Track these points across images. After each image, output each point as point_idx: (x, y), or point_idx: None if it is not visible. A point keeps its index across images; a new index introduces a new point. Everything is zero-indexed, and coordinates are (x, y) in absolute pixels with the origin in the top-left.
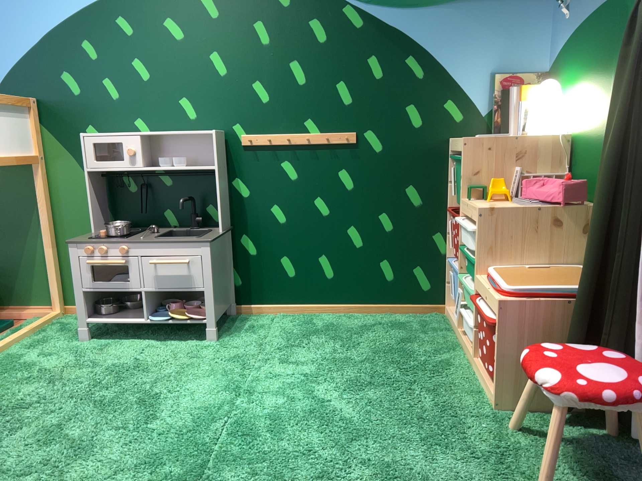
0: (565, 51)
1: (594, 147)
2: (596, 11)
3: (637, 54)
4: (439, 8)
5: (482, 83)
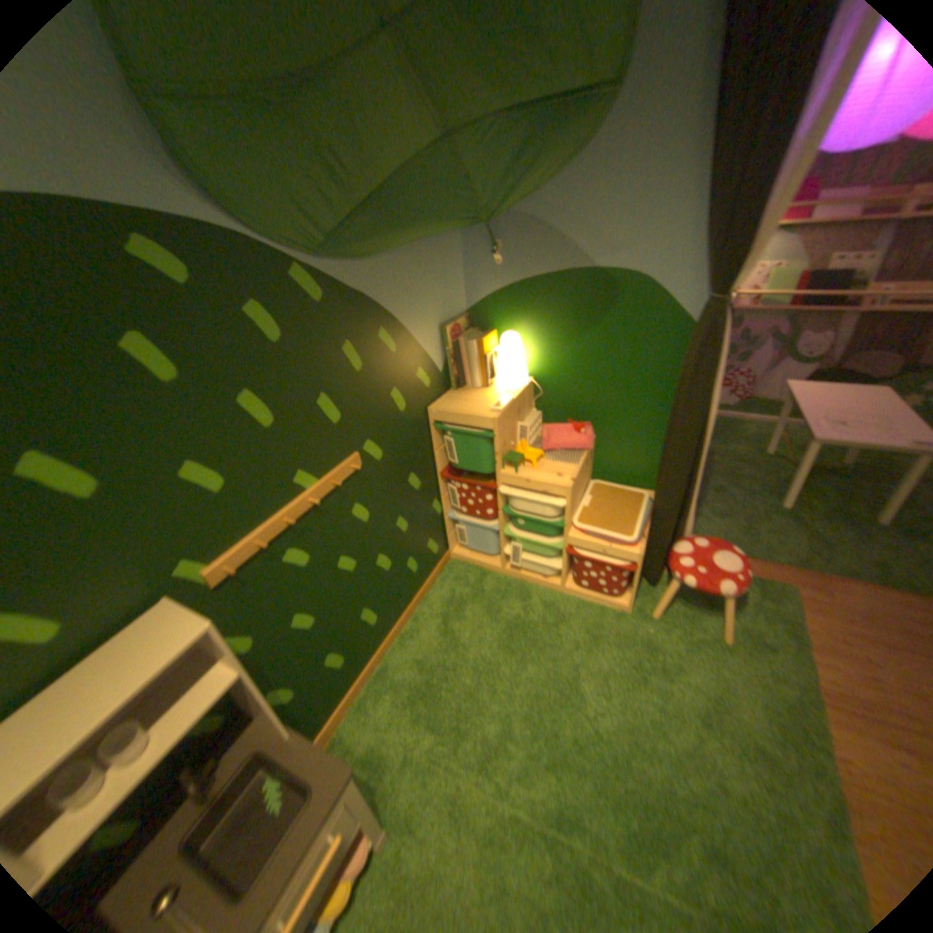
0: (503, 298)
1: (570, 390)
2: (559, 272)
3: (713, 356)
4: (393, 254)
5: (436, 338)
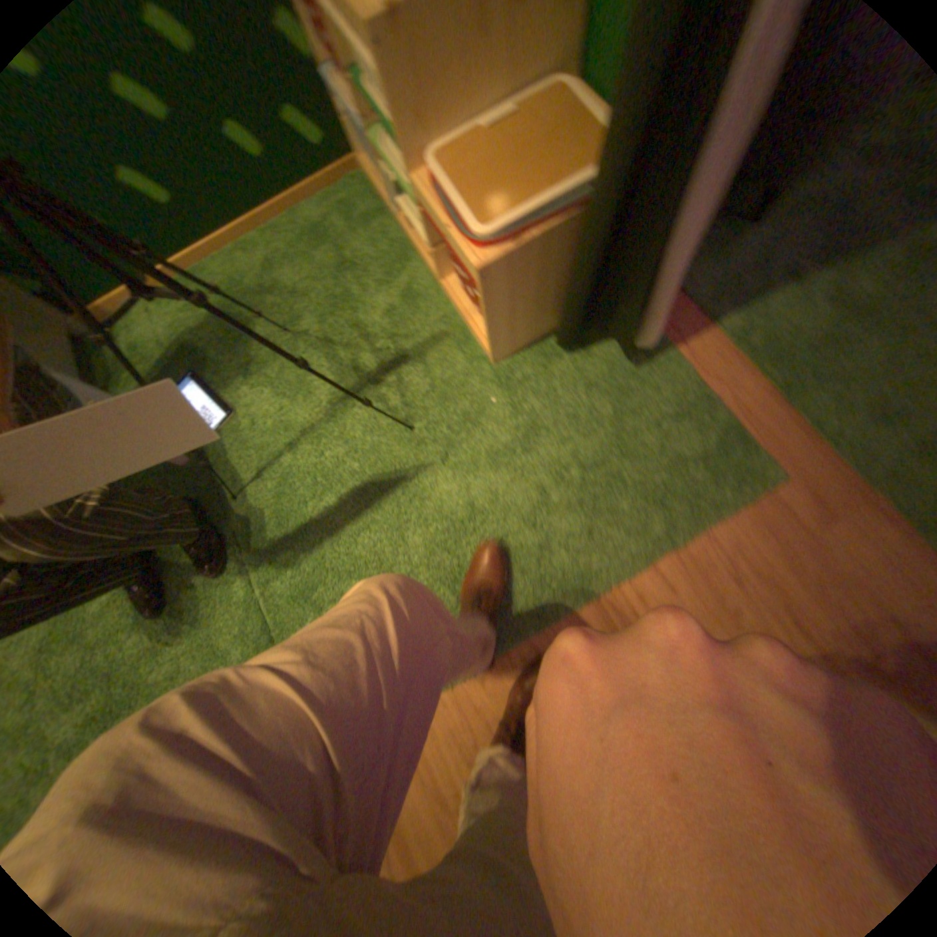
0: None
1: None
2: None
3: None
4: None
5: None
